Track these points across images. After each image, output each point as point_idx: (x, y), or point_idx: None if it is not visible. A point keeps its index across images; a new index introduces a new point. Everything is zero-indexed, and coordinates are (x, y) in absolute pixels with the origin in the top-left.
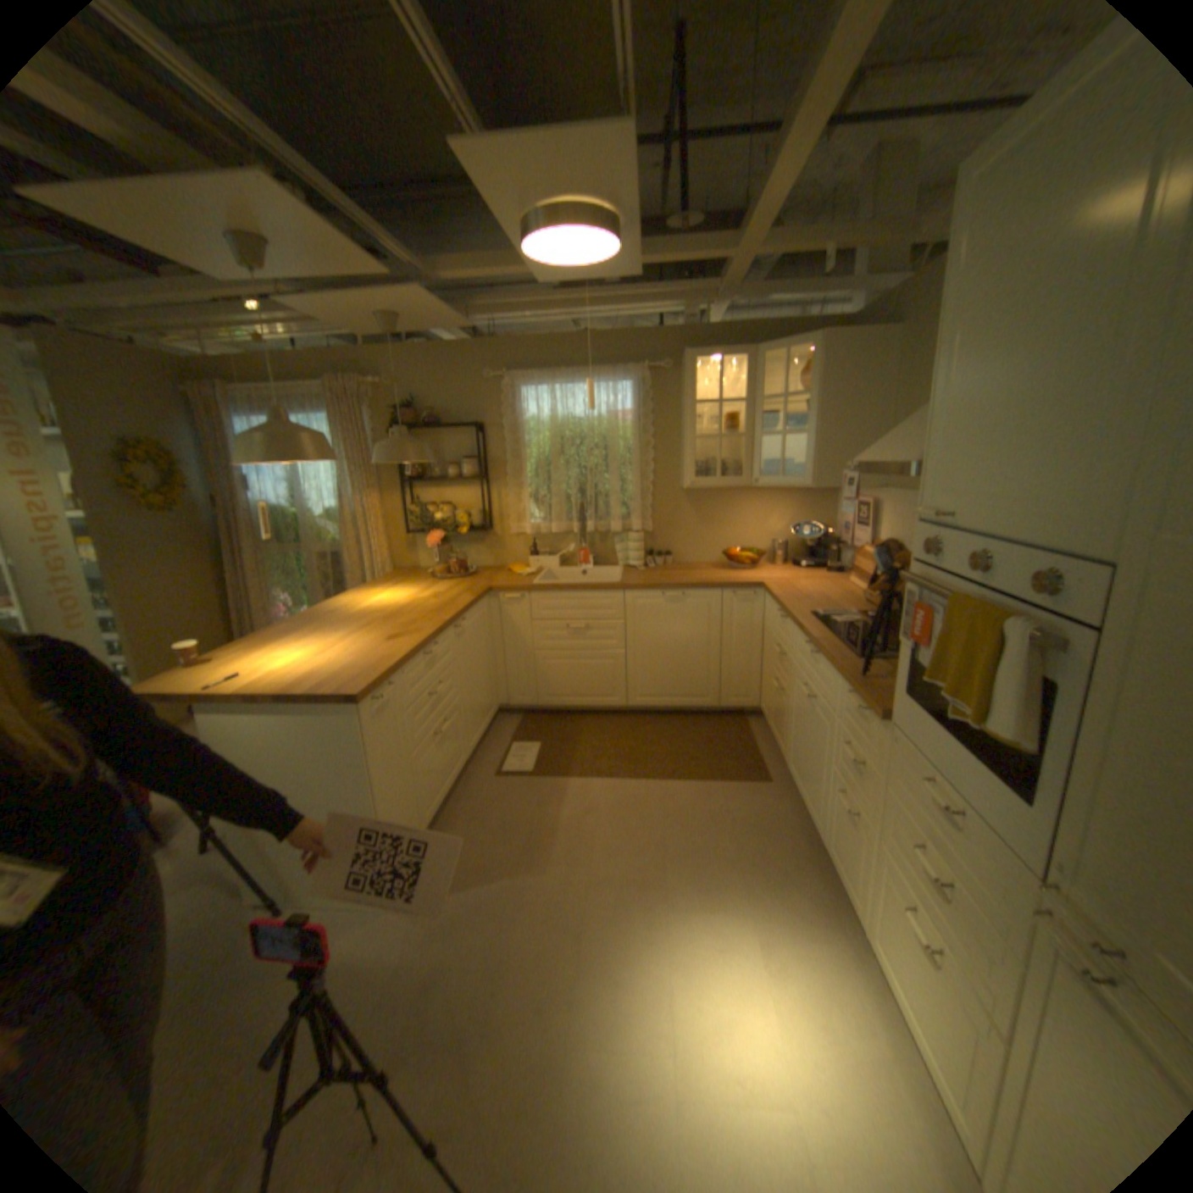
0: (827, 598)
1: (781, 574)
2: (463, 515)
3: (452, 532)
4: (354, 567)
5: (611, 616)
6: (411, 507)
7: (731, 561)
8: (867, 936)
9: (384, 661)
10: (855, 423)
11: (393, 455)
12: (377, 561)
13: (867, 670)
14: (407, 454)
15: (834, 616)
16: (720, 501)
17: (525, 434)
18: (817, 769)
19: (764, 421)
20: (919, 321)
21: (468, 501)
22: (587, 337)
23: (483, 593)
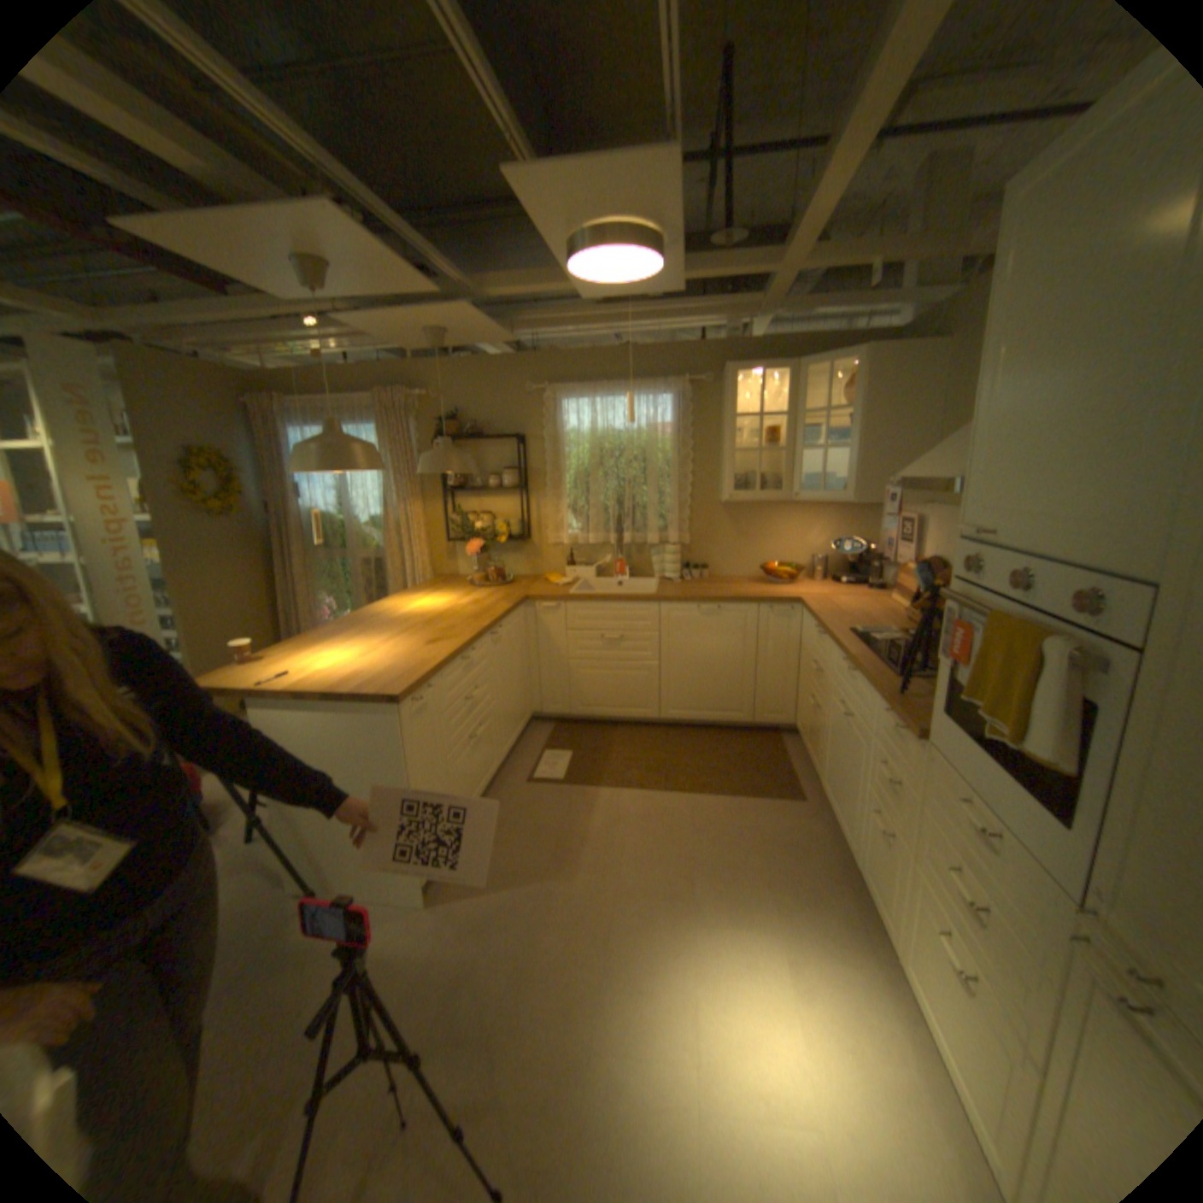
0: (867, 615)
1: (820, 589)
2: (503, 524)
3: (492, 541)
4: (397, 573)
5: (646, 627)
6: (453, 516)
7: (769, 575)
8: (901, 961)
9: (425, 664)
10: (900, 437)
11: (437, 466)
12: (418, 567)
13: (905, 689)
14: (451, 464)
15: (874, 633)
16: (759, 514)
17: (566, 446)
18: (852, 789)
19: (806, 435)
20: (969, 334)
21: (508, 511)
22: (629, 351)
23: (520, 601)
